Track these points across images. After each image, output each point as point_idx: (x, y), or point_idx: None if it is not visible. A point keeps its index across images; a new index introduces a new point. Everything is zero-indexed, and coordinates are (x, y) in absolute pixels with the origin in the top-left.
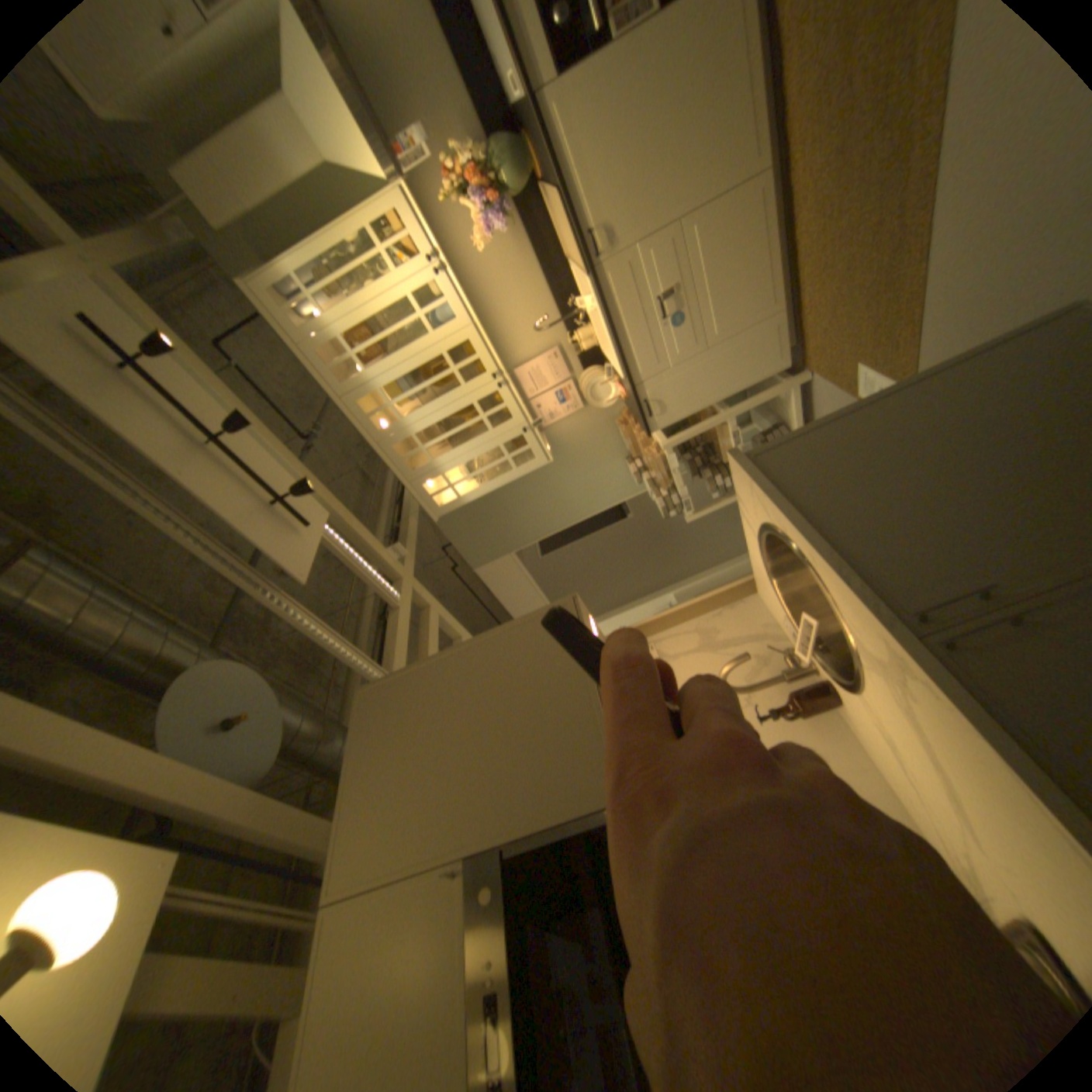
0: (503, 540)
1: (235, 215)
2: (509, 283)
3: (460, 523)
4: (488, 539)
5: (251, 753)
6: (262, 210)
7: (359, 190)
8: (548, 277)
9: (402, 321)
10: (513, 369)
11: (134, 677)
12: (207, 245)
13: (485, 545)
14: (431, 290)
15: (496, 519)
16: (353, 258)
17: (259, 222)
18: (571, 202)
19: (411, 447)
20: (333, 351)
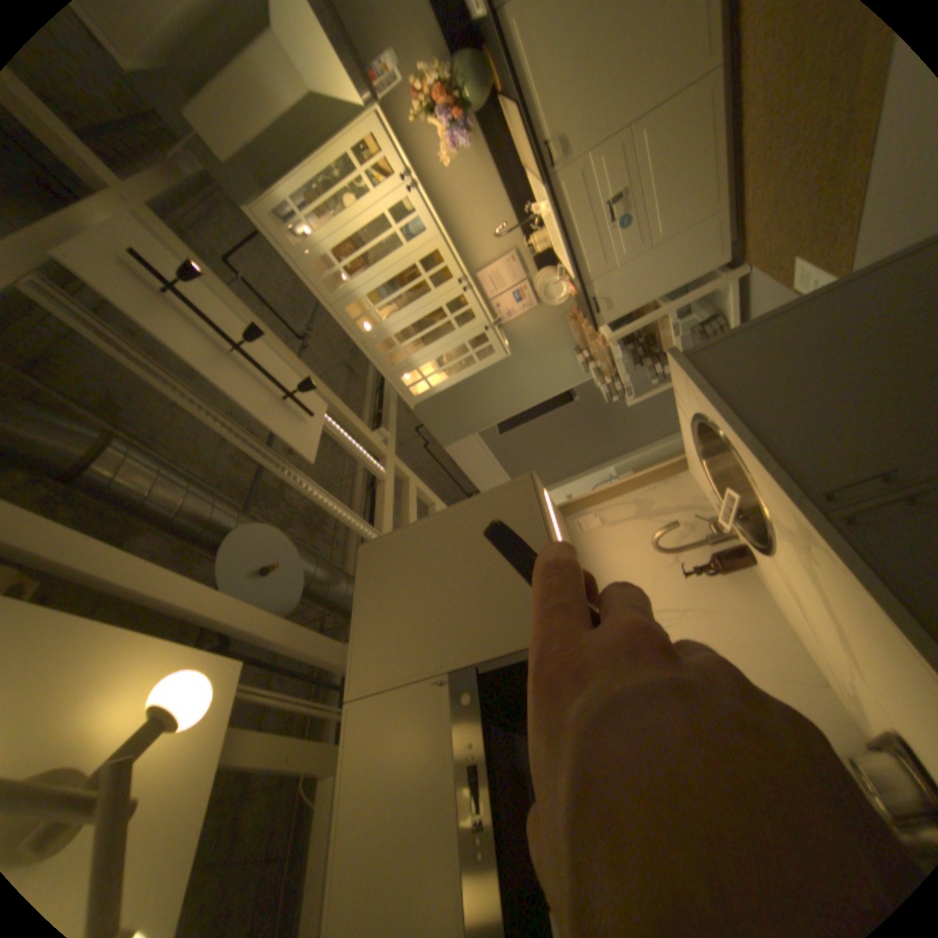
0: (468, 422)
1: (237, 146)
2: (472, 193)
3: (432, 409)
4: (455, 422)
5: (282, 592)
6: (258, 139)
7: (339, 114)
8: (506, 186)
9: (380, 234)
10: (475, 273)
11: (193, 534)
12: (215, 174)
13: (452, 426)
14: (404, 203)
15: (461, 404)
16: (336, 178)
17: (256, 150)
18: (529, 116)
19: (389, 345)
20: (322, 263)
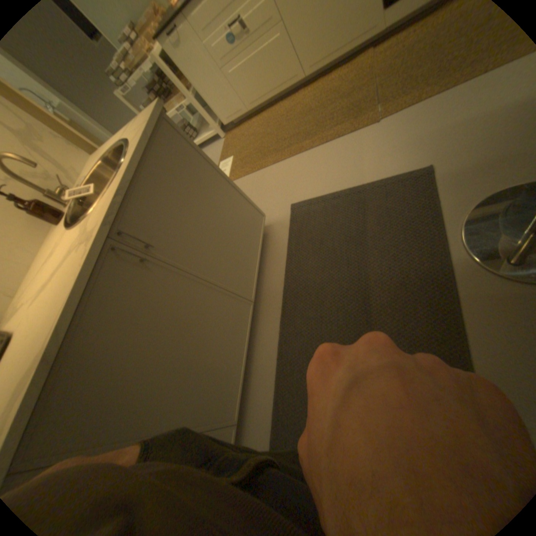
0: None
1: None
2: None
3: None
4: None
5: None
6: None
7: None
8: None
9: None
10: None
11: None
12: None
13: None
14: None
15: None
16: None
17: None
18: None
19: None
20: None
